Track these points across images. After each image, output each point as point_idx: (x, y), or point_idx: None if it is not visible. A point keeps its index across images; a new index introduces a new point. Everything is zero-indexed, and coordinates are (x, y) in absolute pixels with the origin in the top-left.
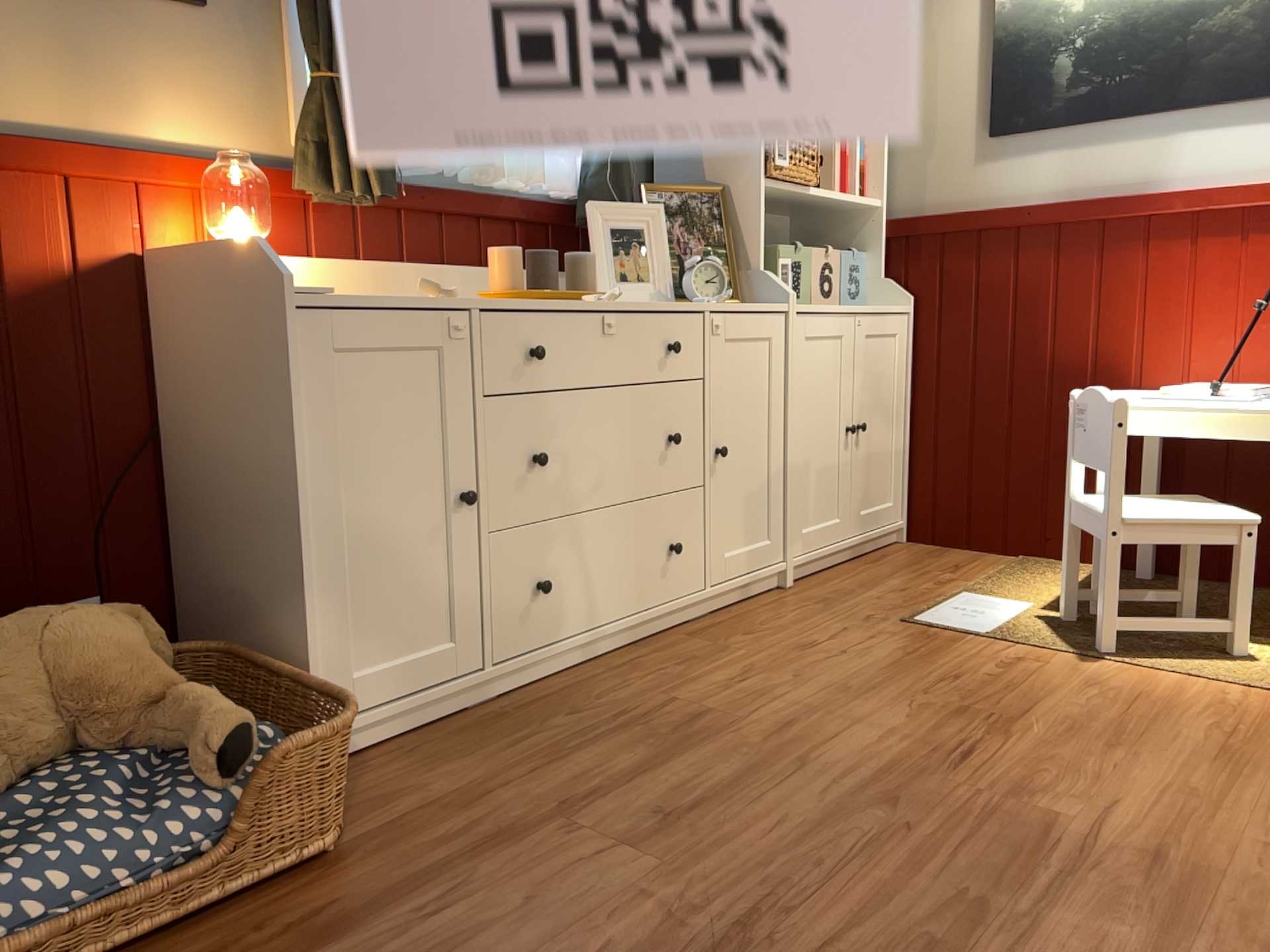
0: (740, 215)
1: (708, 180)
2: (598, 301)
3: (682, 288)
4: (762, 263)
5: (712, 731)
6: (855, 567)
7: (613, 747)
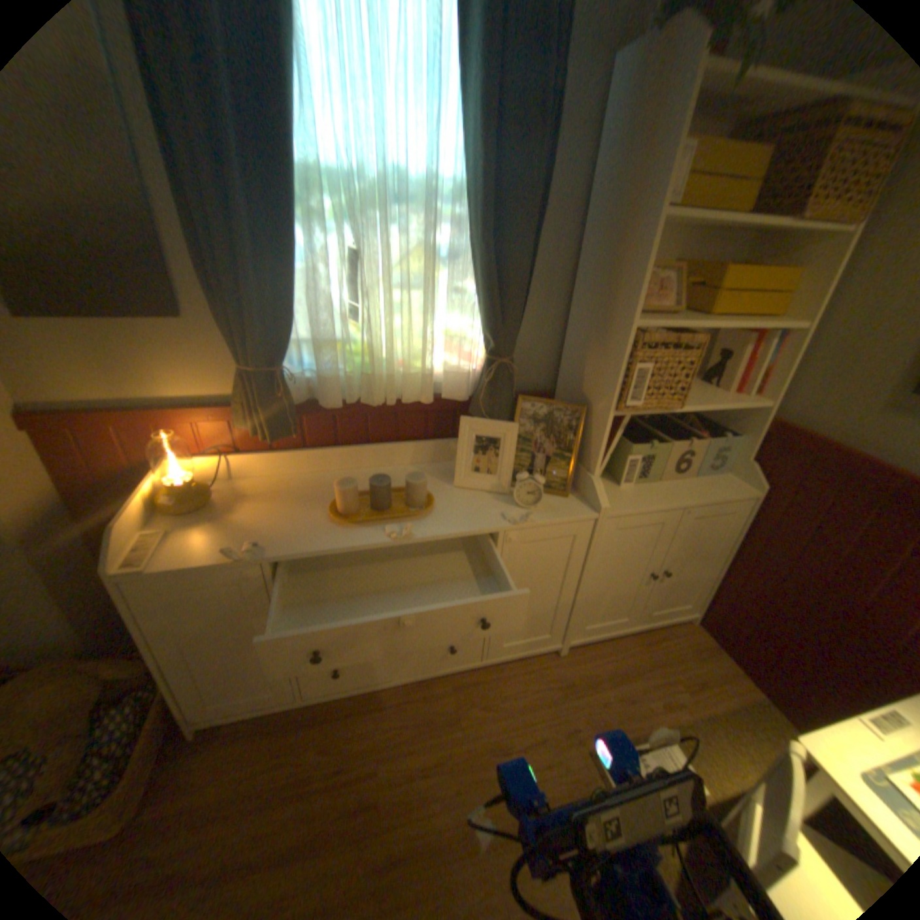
0: (593, 429)
1: (584, 392)
2: (390, 537)
3: (514, 488)
4: (602, 468)
5: (355, 835)
6: (629, 648)
7: (300, 812)
